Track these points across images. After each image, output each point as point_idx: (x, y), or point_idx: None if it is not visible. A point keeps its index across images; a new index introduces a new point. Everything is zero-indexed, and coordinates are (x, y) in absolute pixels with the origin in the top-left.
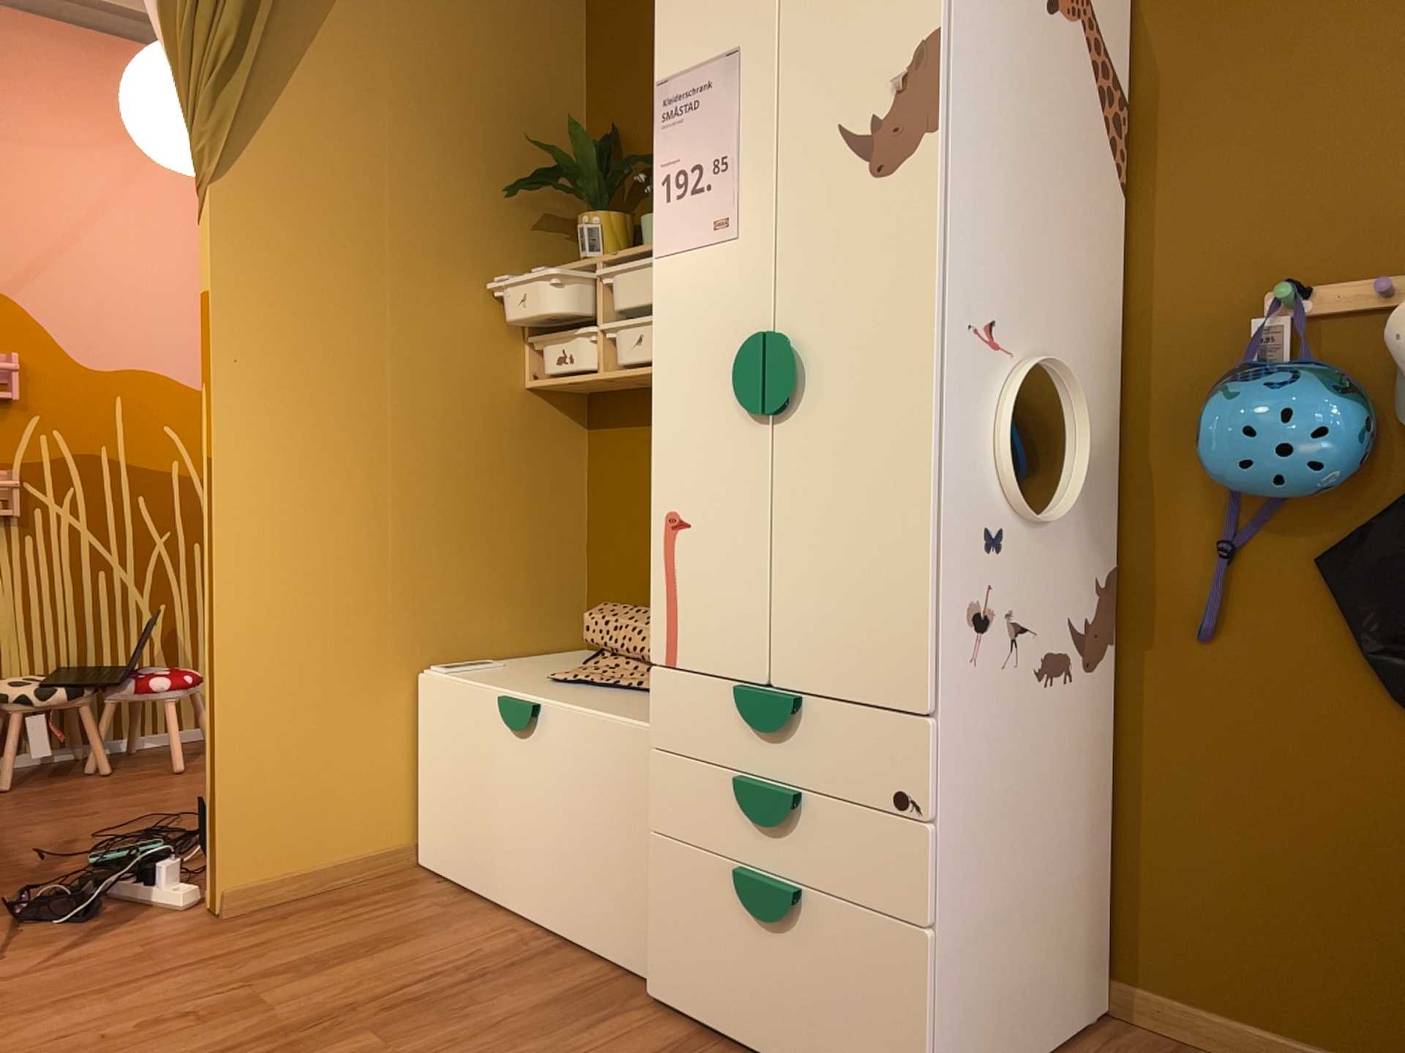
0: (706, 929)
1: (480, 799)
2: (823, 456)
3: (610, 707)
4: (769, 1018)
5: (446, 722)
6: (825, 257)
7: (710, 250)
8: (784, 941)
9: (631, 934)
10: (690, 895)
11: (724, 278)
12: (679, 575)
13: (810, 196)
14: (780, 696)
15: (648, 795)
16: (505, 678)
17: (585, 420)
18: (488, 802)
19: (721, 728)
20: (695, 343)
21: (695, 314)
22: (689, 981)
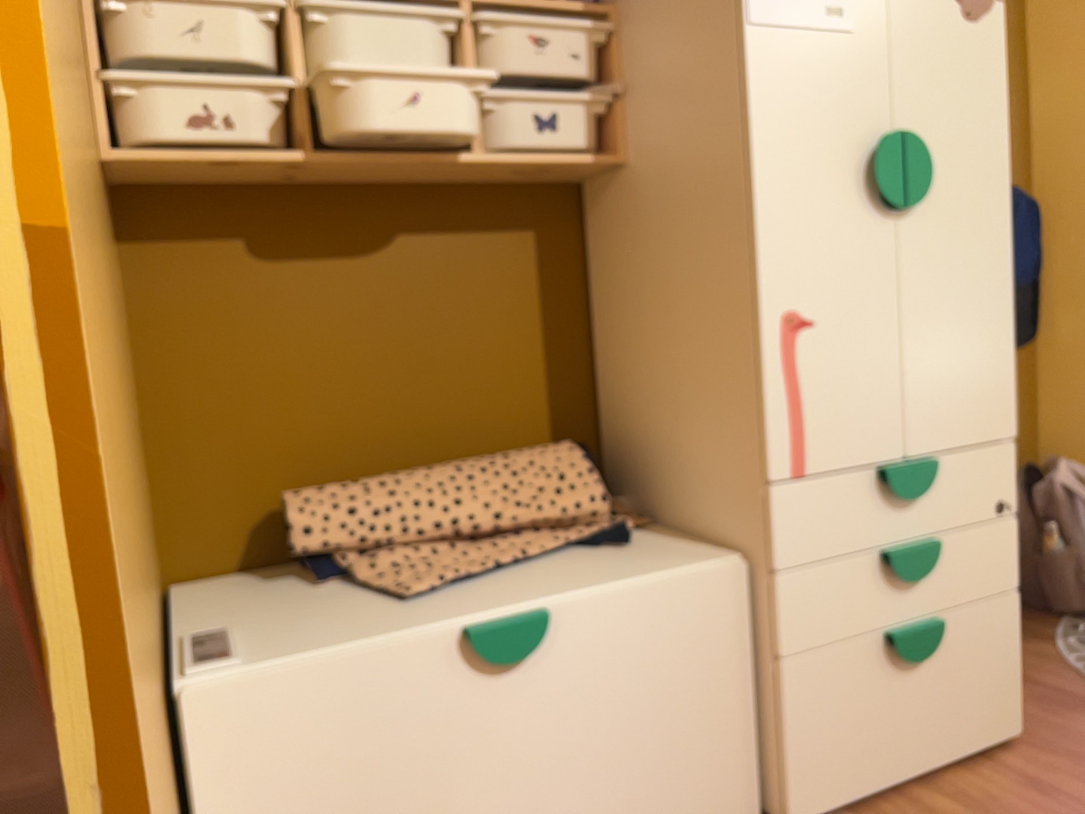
0: (856, 713)
1: (414, 813)
2: (941, 248)
3: (612, 575)
4: (917, 744)
5: (300, 742)
6: (934, 74)
7: (824, 36)
8: (927, 669)
9: (723, 798)
10: (838, 692)
11: (840, 69)
12: (807, 379)
13: (919, 14)
14: (929, 461)
15: (781, 623)
16: (348, 627)
17: (114, 231)
18: (436, 806)
19: (860, 516)
20: (809, 131)
21: (808, 100)
22: (842, 773)
